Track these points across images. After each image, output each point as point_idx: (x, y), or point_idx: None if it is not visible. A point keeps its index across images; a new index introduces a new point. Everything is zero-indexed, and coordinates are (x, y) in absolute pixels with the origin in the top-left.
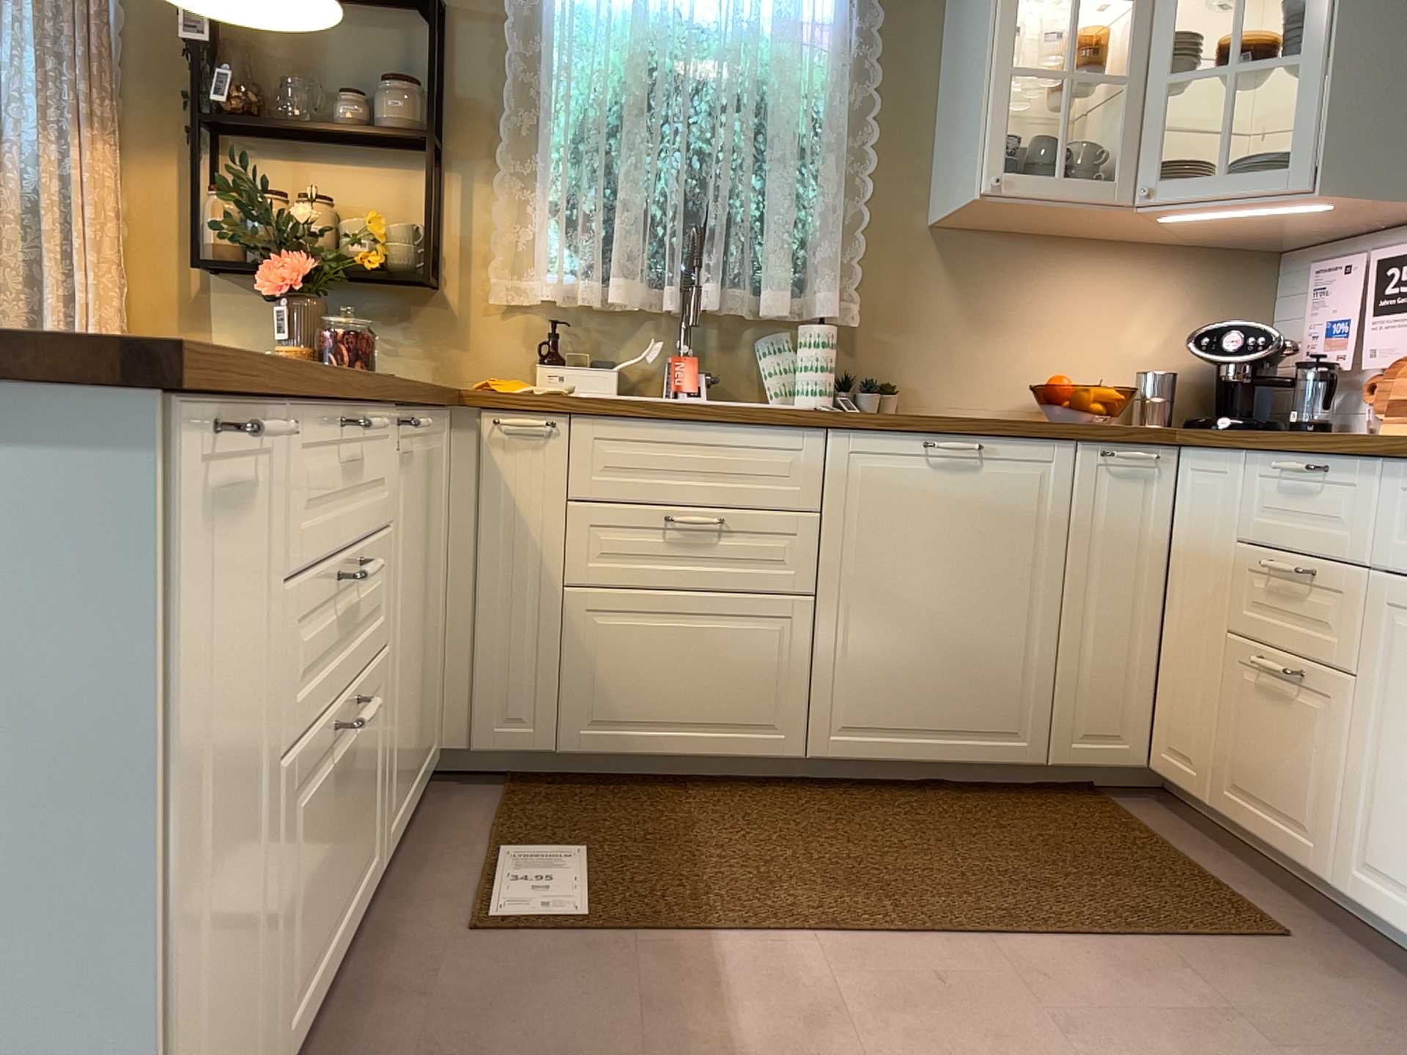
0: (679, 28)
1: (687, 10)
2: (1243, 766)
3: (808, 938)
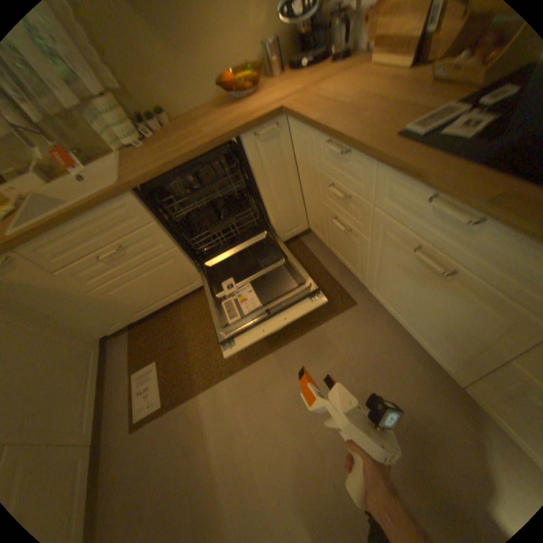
0: None
1: None
2: (335, 244)
3: (223, 381)
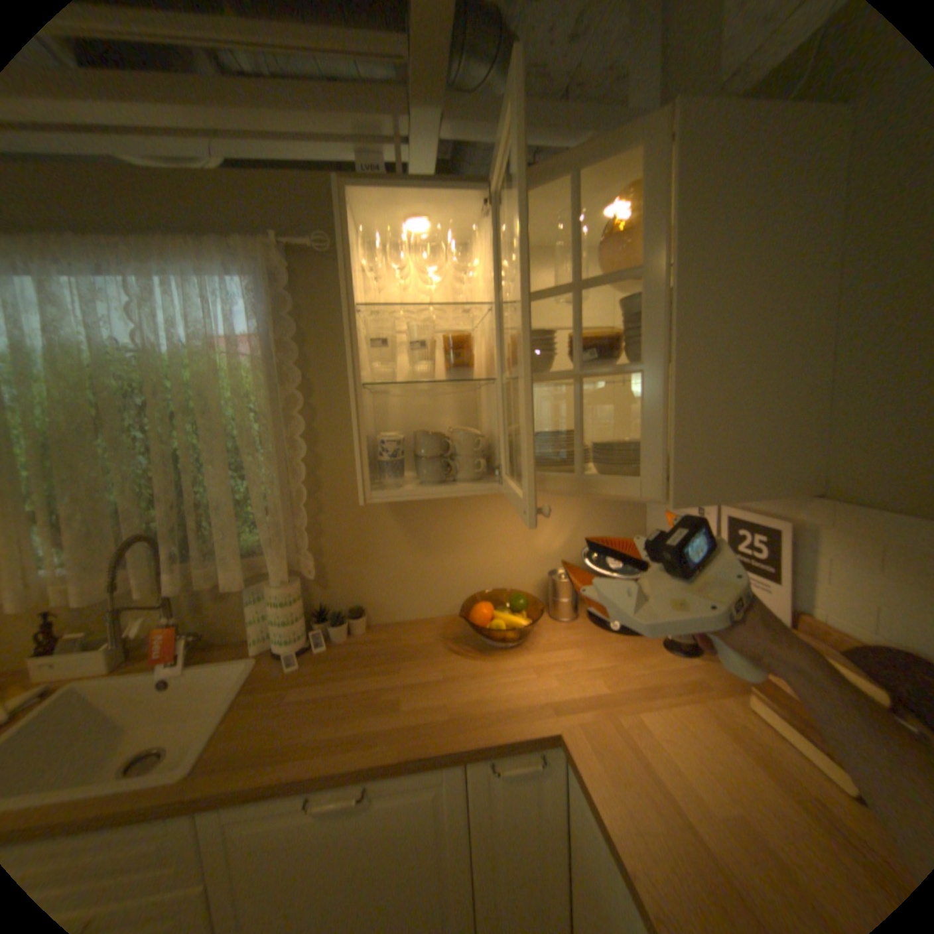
0: (98, 357)
1: (116, 336)
2: None
3: None
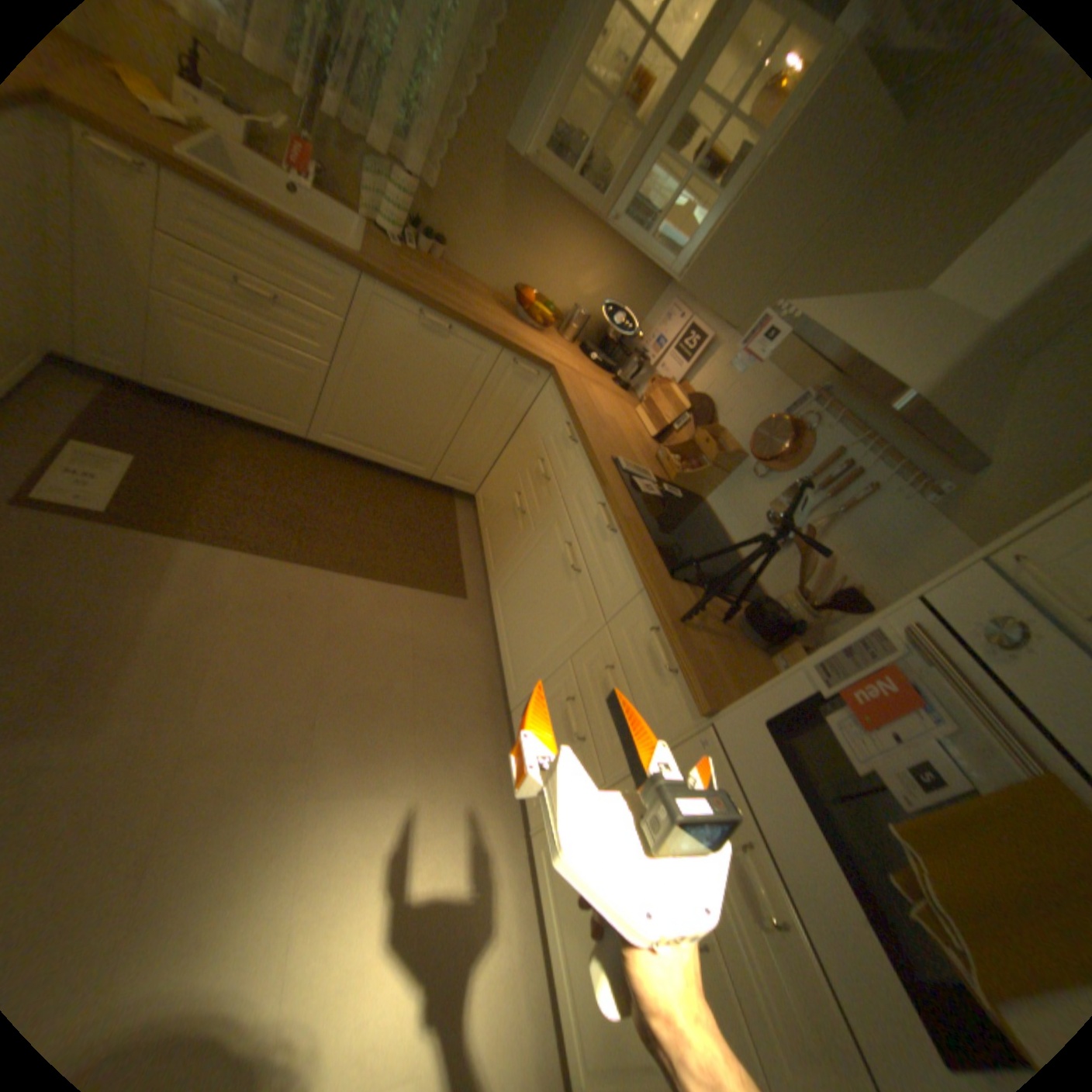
0: None
1: None
2: (494, 525)
3: (239, 554)
